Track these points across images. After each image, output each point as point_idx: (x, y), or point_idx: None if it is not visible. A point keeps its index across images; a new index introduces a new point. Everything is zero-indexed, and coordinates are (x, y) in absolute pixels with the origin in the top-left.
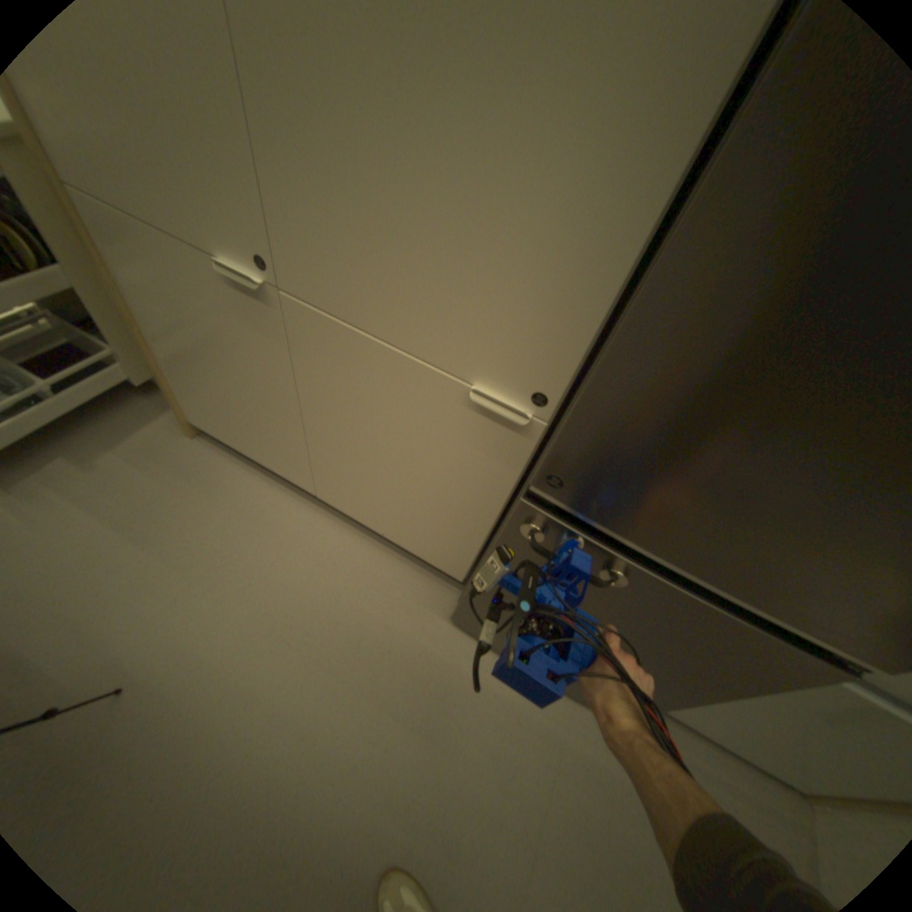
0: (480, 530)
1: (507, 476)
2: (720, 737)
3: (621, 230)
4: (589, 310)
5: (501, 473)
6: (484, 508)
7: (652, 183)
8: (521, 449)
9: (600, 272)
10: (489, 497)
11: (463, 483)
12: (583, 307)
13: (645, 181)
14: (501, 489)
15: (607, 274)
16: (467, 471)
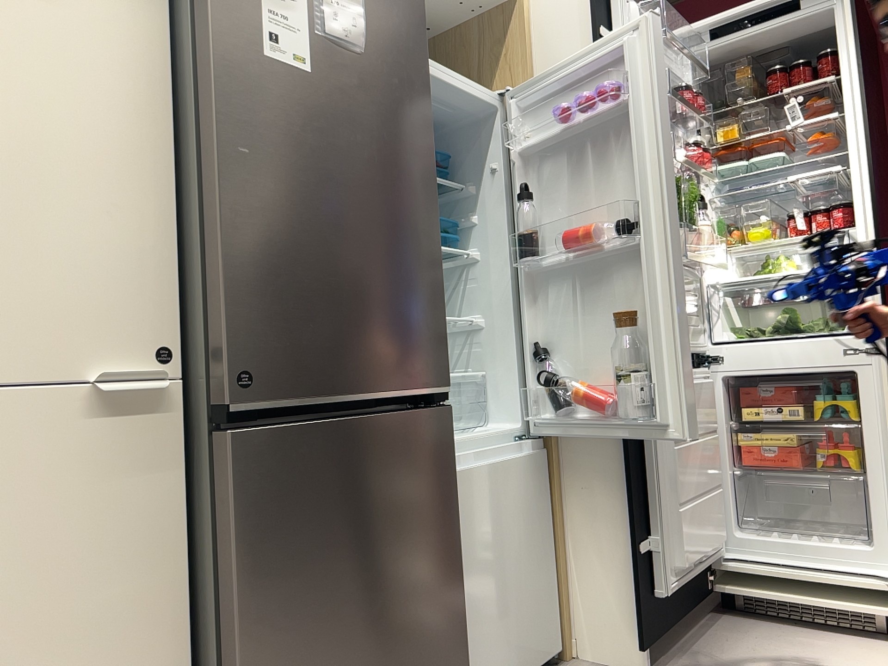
0: (177, 648)
1: (171, 494)
2: (506, 665)
3: (156, 200)
4: (163, 258)
5: (163, 496)
6: (166, 589)
7: (160, 172)
8: (170, 436)
9: (157, 229)
10: (165, 557)
11: (121, 569)
12: (158, 258)
13: (156, 171)
14: (173, 525)
15: (162, 229)
16: (120, 536)
